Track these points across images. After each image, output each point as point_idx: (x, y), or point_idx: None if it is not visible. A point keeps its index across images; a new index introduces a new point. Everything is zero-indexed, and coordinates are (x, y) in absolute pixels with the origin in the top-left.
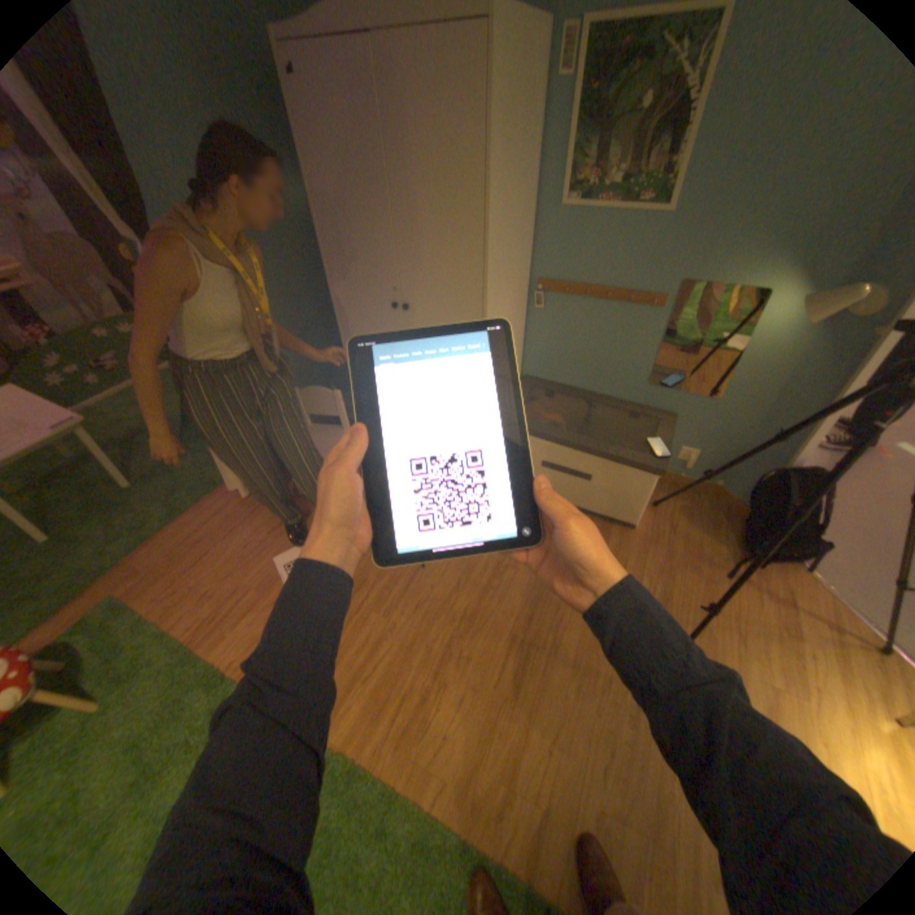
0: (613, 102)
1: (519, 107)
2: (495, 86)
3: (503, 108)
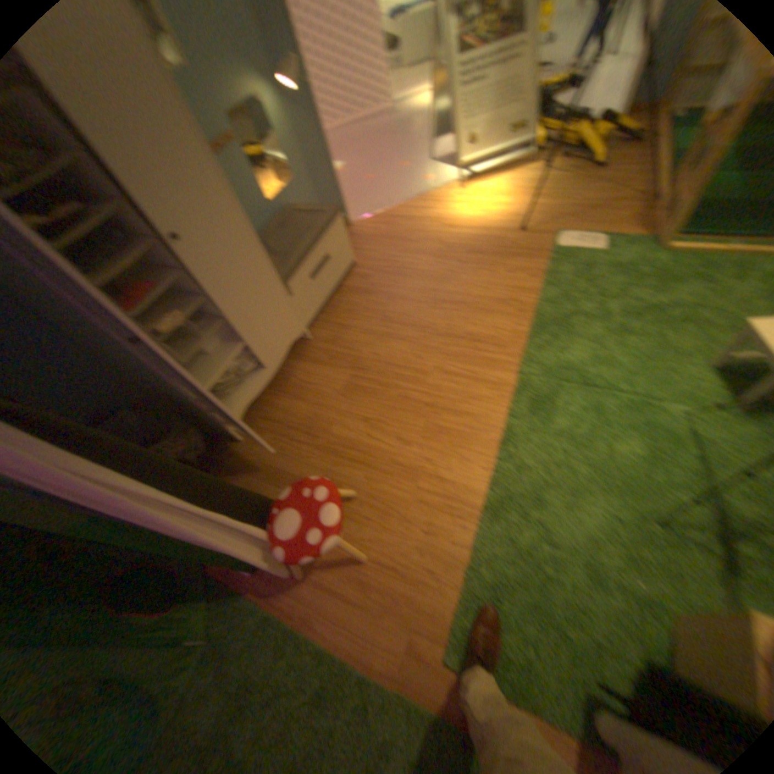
0: None
1: None
2: None
3: None
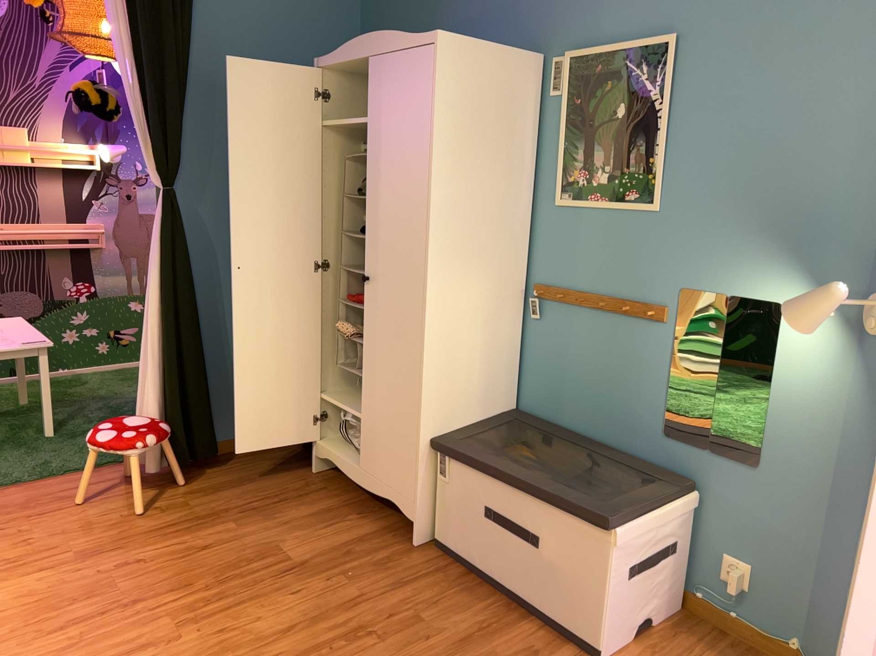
0: (594, 112)
1: (487, 108)
2: (441, 85)
3: (457, 103)
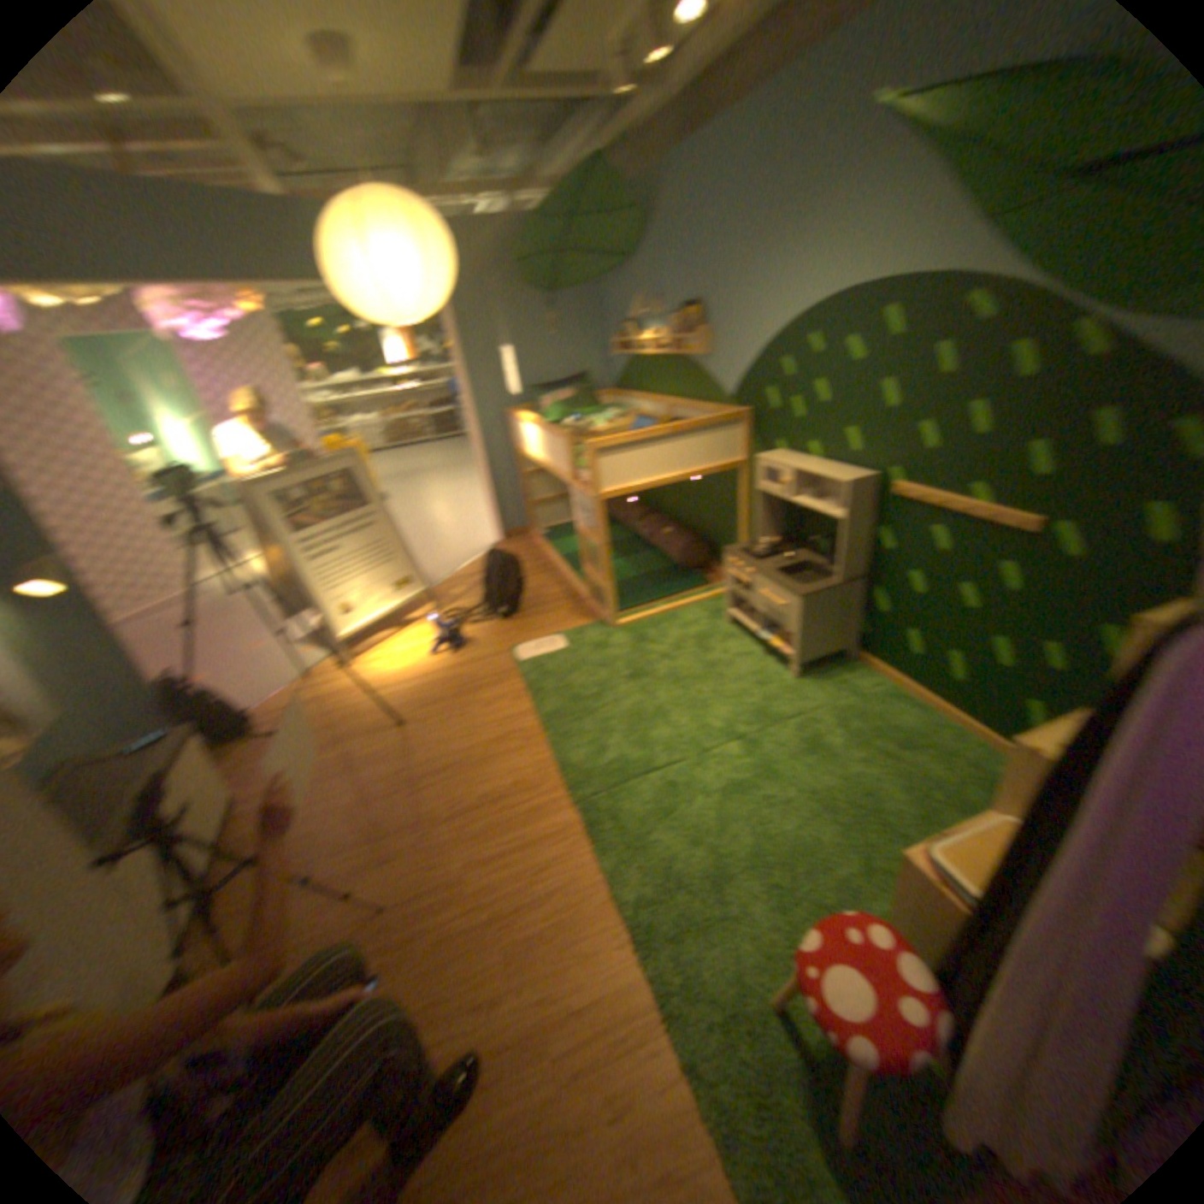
0: None
1: None
2: None
3: None
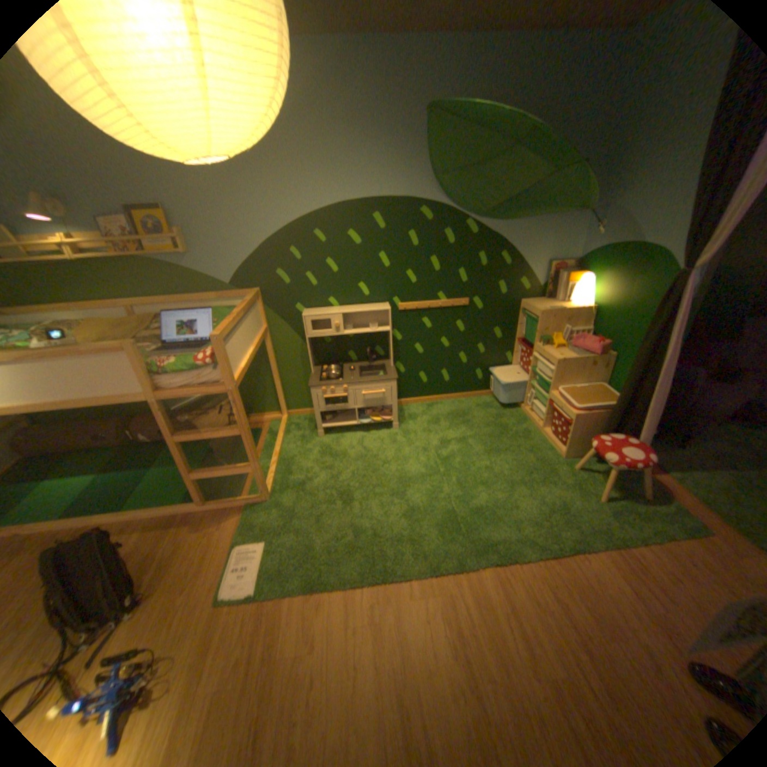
0: None
1: None
2: None
3: None
